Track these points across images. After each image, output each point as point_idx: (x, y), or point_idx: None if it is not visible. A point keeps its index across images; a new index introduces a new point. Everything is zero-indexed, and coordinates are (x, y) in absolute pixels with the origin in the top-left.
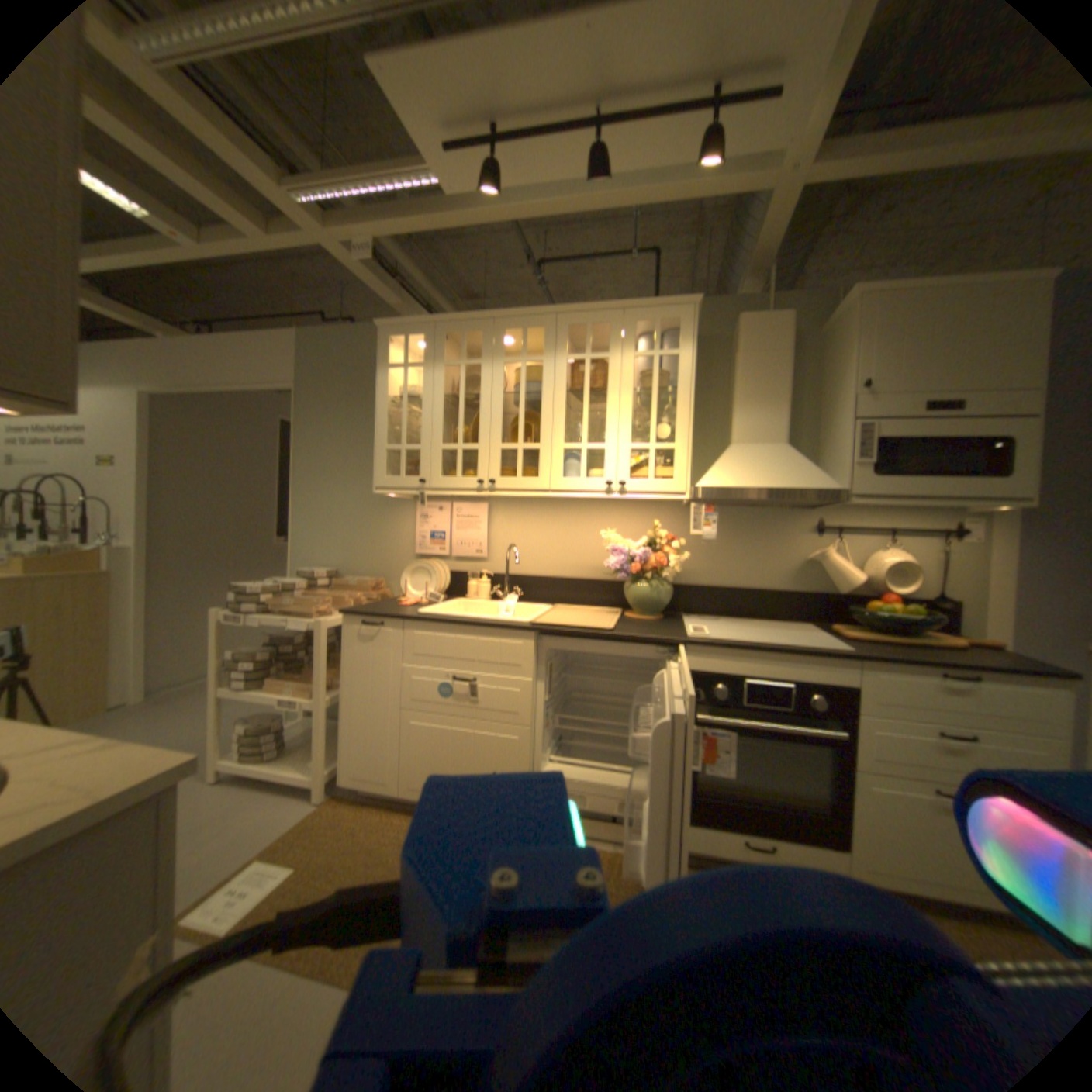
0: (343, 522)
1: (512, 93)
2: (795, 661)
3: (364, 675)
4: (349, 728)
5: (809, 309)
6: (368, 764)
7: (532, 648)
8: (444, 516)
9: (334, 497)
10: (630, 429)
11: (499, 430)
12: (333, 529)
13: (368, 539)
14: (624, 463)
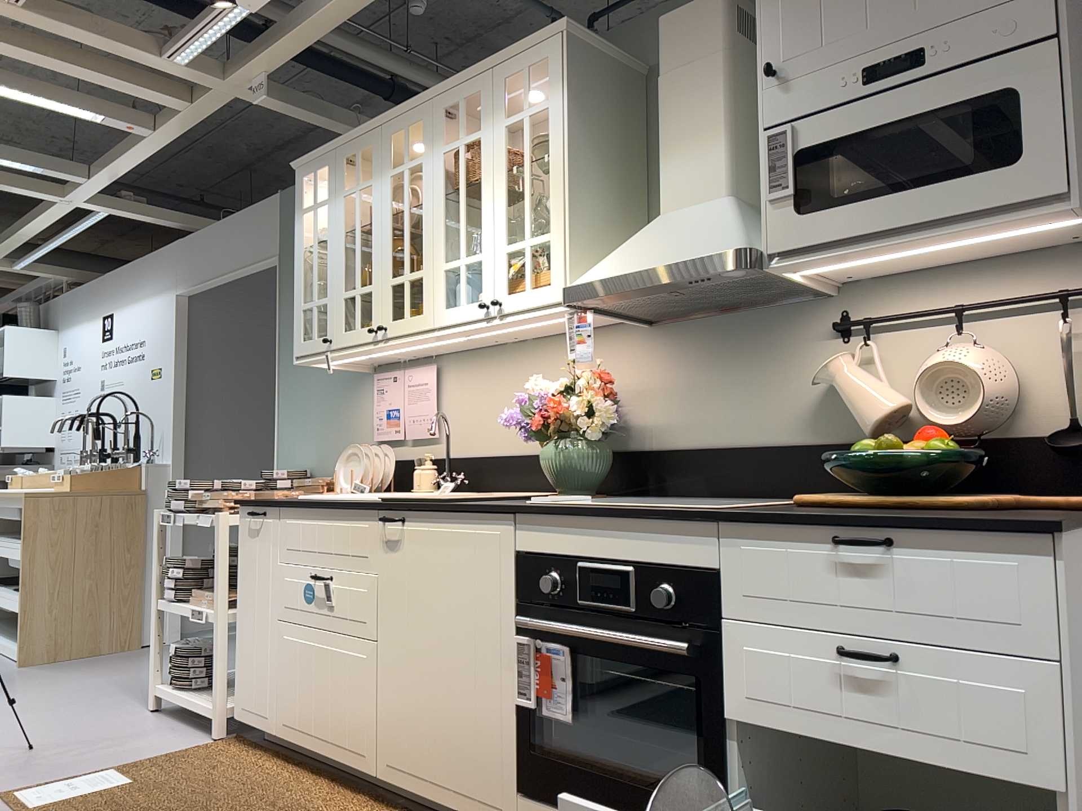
0: (317, 410)
1: None
2: (636, 528)
3: (253, 579)
4: (242, 645)
5: None
6: (255, 691)
7: (376, 533)
8: (397, 388)
9: (309, 381)
10: (505, 225)
11: (389, 261)
12: (309, 421)
13: (337, 429)
14: (501, 272)
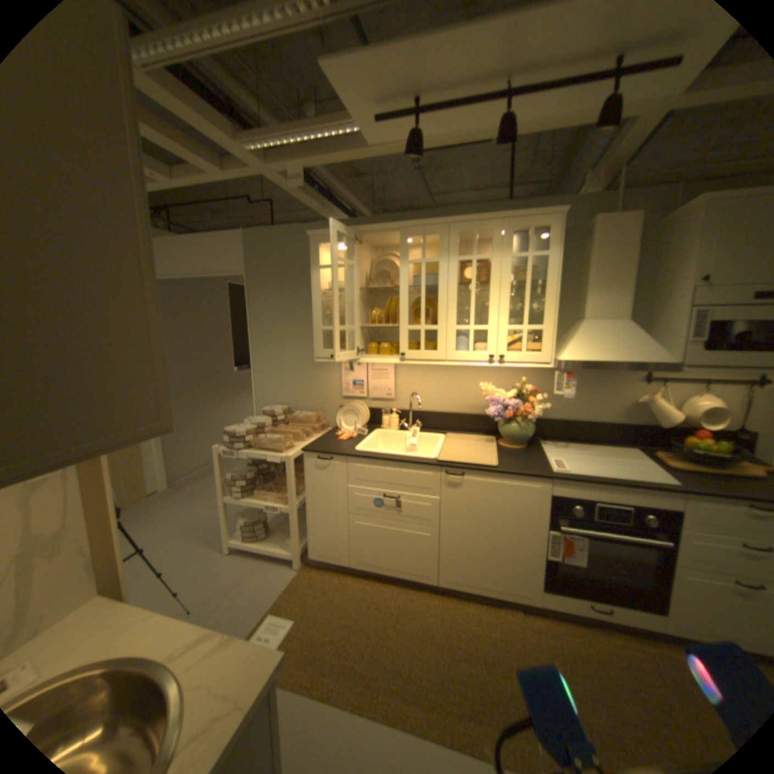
0: (290, 375)
1: (438, 78)
2: (638, 494)
3: (323, 494)
4: (315, 526)
5: (653, 203)
6: (330, 549)
7: (441, 480)
8: (362, 371)
9: (281, 357)
10: (509, 316)
11: (407, 317)
12: (283, 380)
13: (309, 387)
14: (504, 342)
